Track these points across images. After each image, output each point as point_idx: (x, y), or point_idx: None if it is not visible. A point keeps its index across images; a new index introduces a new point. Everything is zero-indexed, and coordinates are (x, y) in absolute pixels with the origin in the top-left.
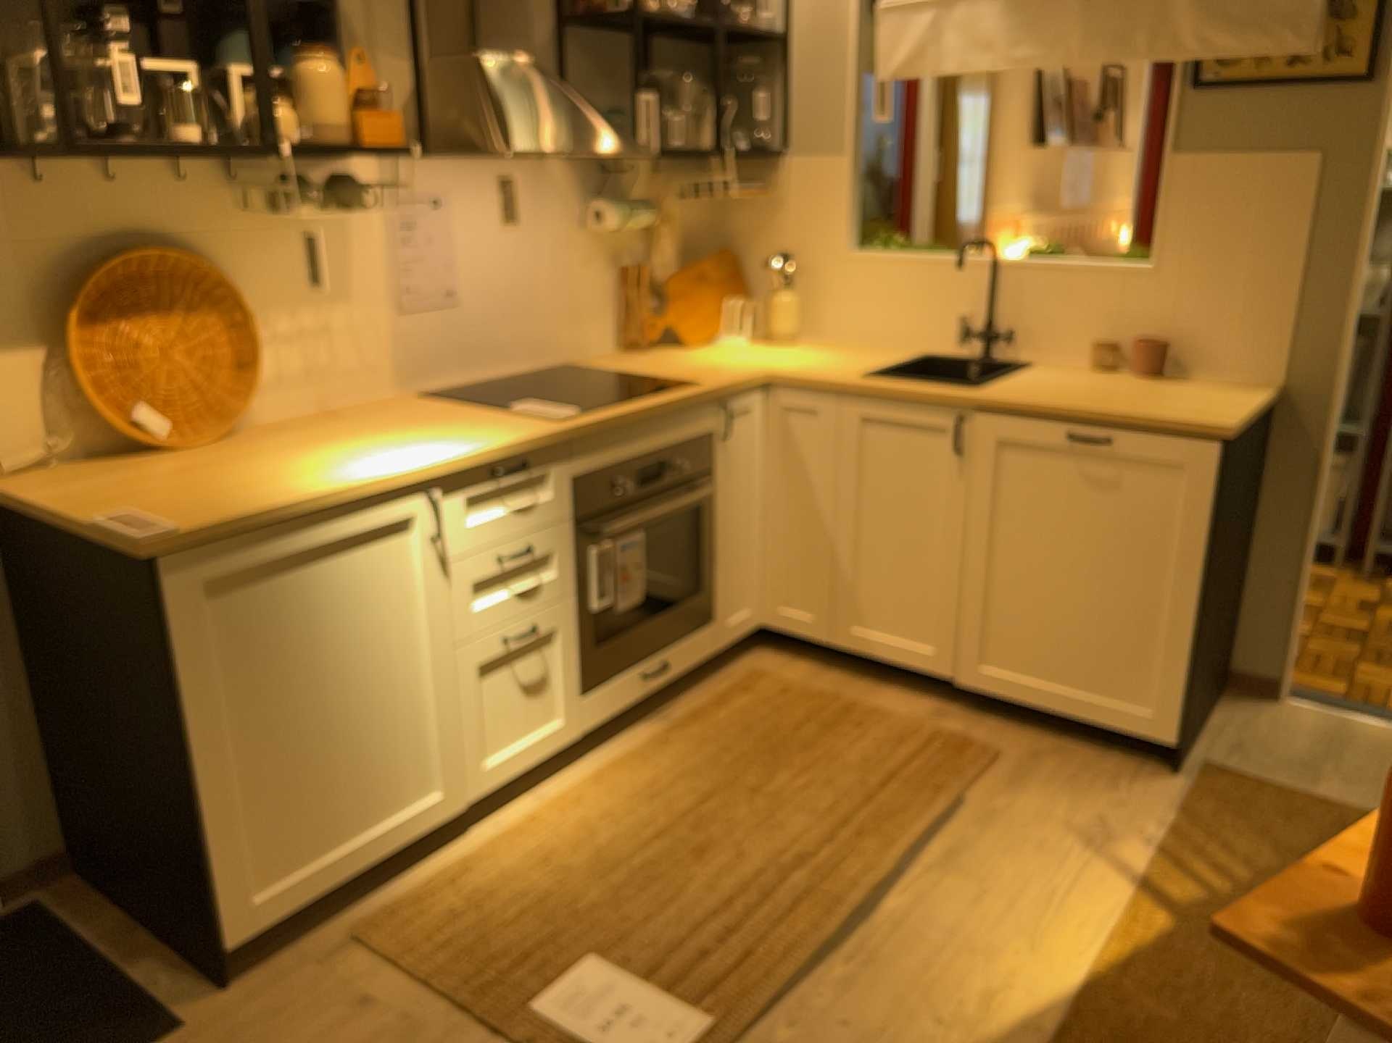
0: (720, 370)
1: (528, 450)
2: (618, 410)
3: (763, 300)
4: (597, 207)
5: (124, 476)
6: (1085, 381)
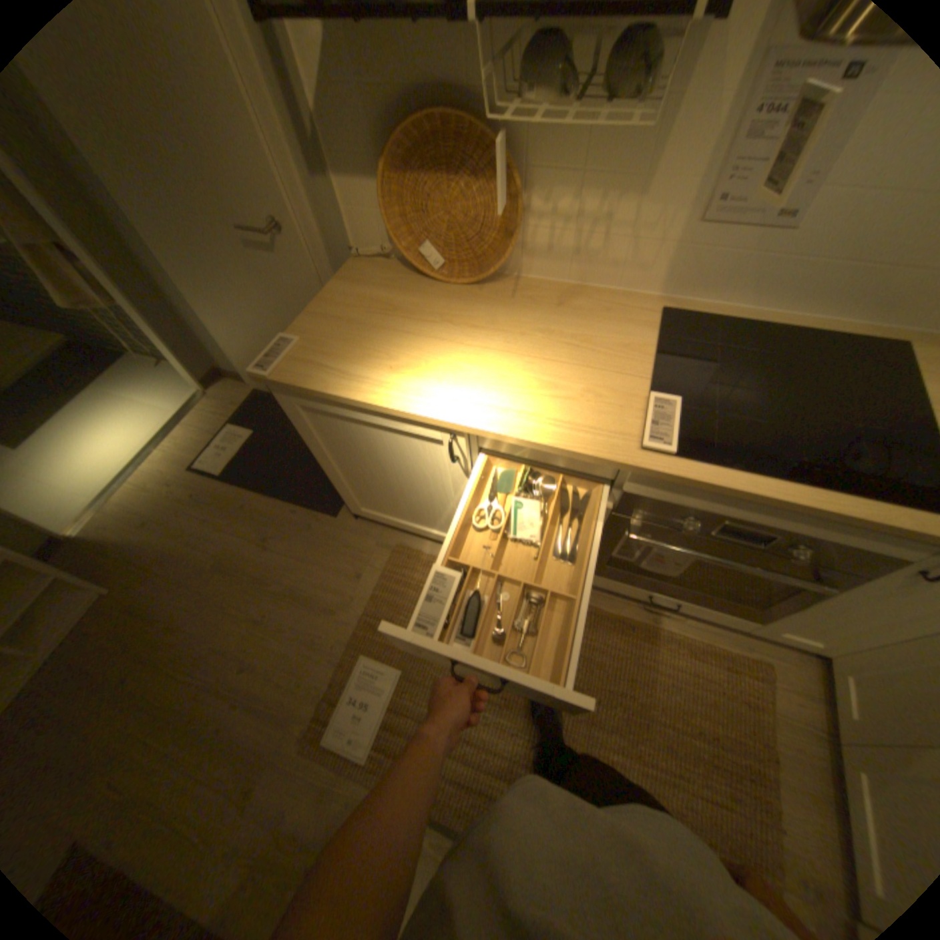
0: None
1: (569, 454)
2: (734, 477)
3: None
4: None
5: (381, 291)
6: None
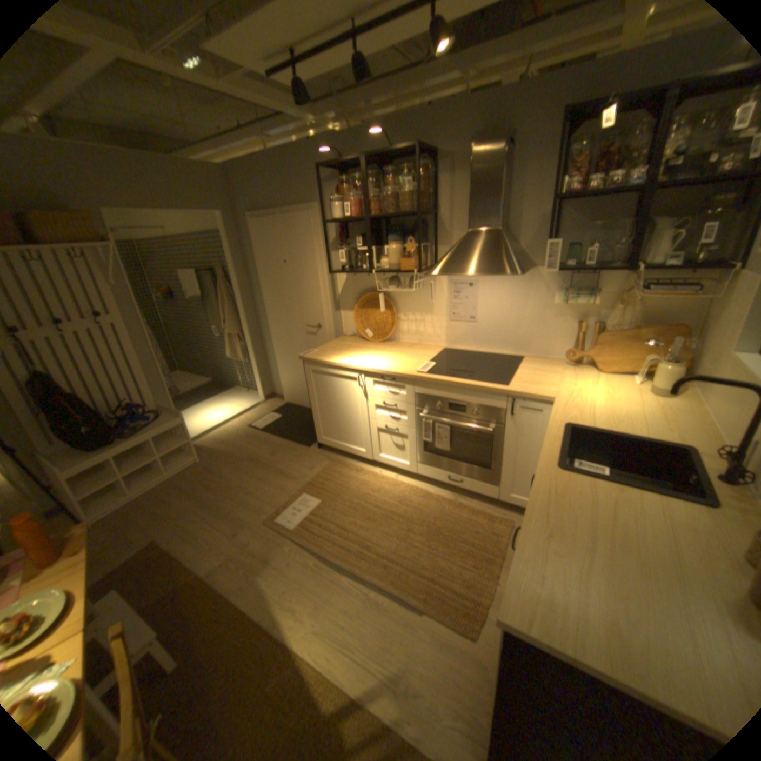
0: (542, 387)
1: (394, 376)
2: (441, 378)
3: (702, 365)
4: (558, 291)
5: (349, 343)
6: (662, 538)
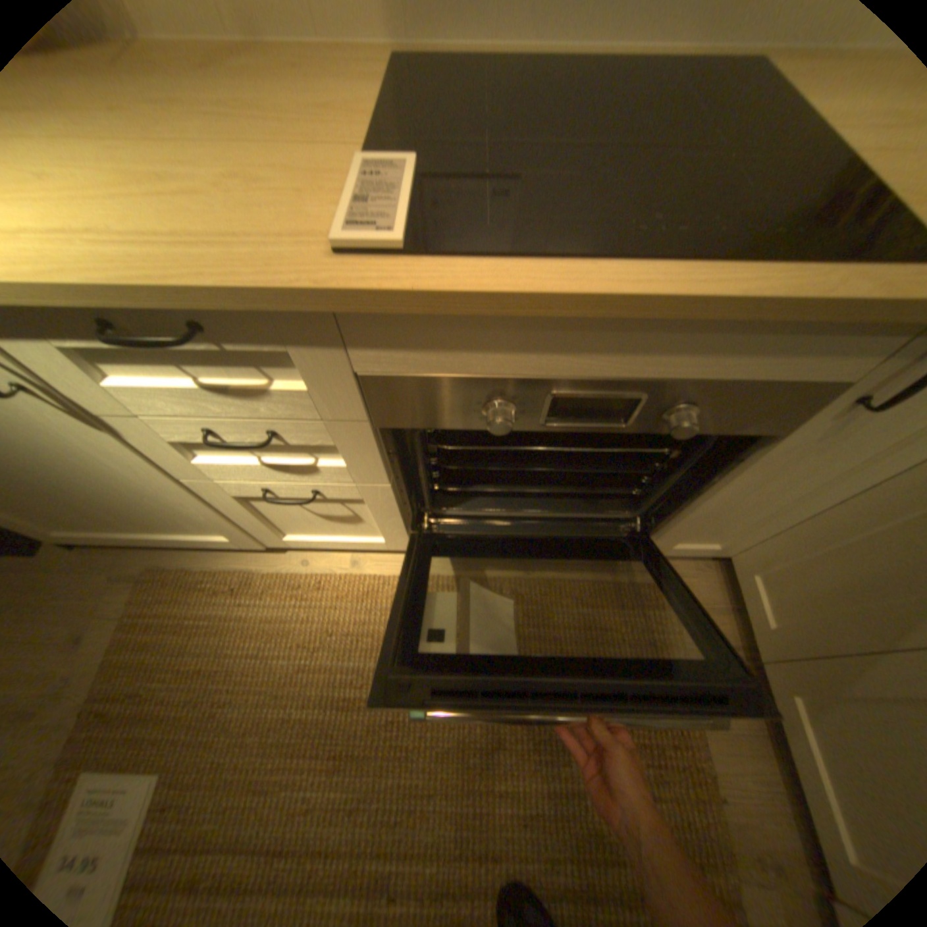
0: None
1: (185, 303)
2: (529, 271)
3: None
4: None
5: None
6: None
